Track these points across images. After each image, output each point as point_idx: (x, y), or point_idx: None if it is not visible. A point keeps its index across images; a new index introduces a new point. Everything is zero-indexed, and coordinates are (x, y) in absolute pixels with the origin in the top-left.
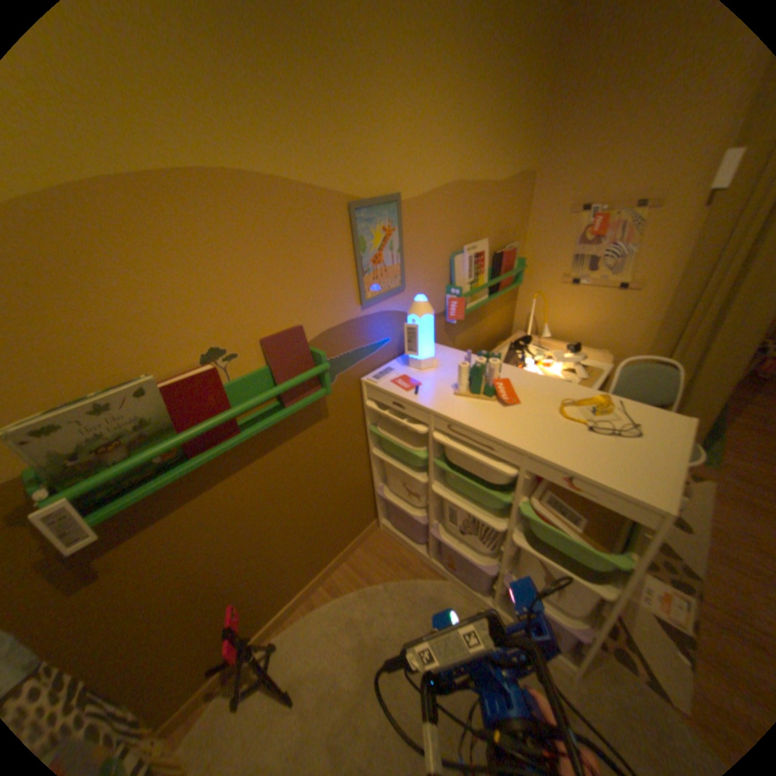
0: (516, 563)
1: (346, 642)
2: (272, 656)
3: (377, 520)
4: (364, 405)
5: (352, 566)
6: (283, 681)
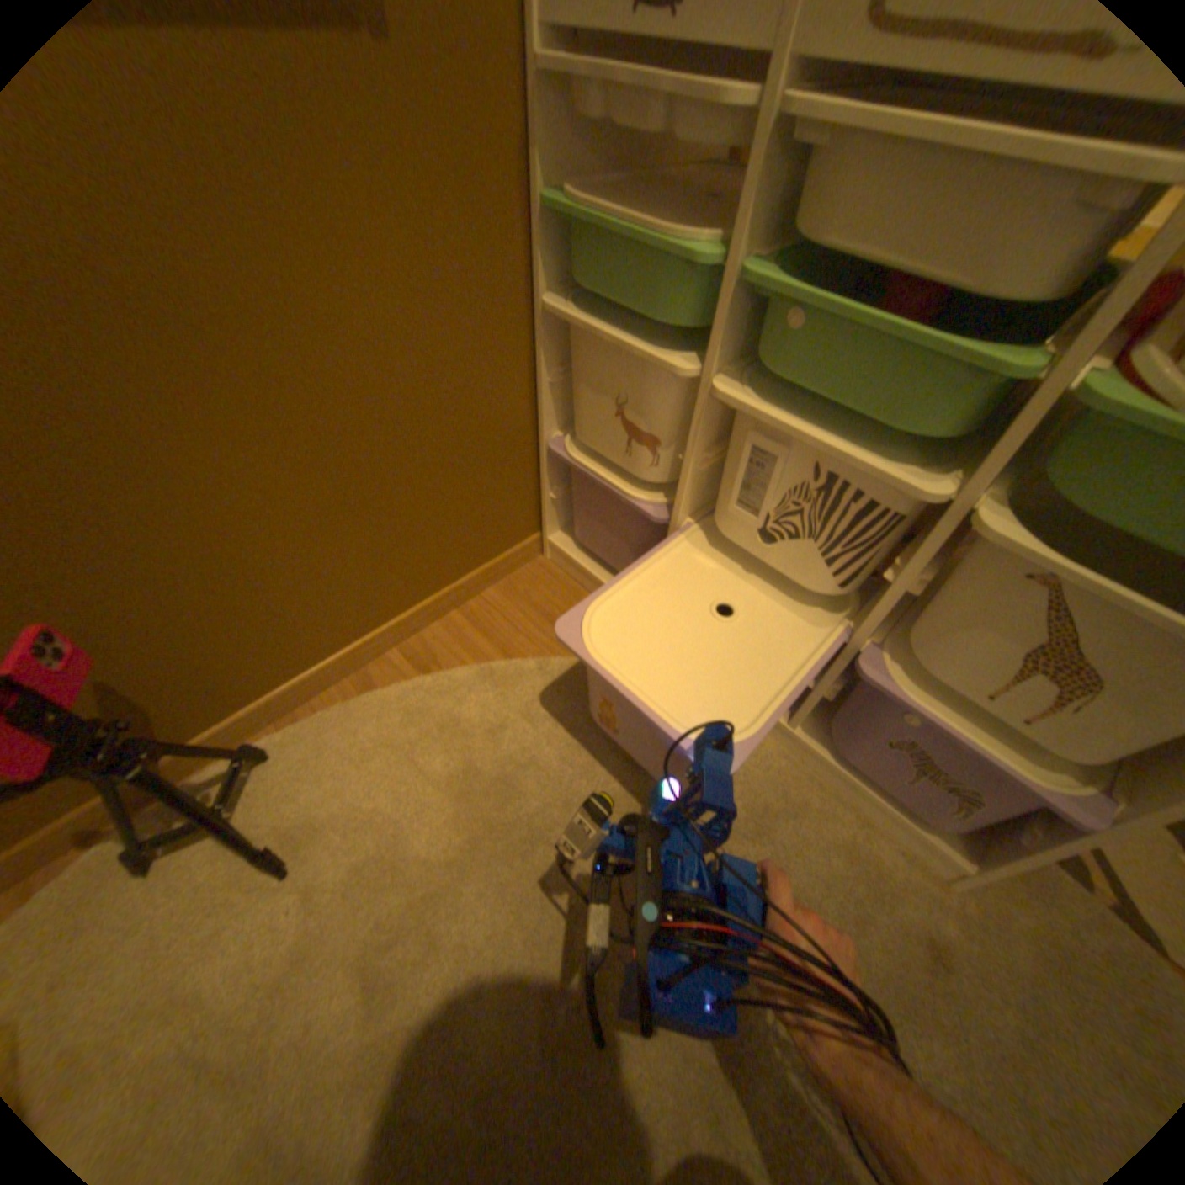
0: (894, 624)
1: (435, 758)
2: (258, 769)
3: (541, 533)
4: (528, 88)
5: (472, 617)
6: (274, 820)
